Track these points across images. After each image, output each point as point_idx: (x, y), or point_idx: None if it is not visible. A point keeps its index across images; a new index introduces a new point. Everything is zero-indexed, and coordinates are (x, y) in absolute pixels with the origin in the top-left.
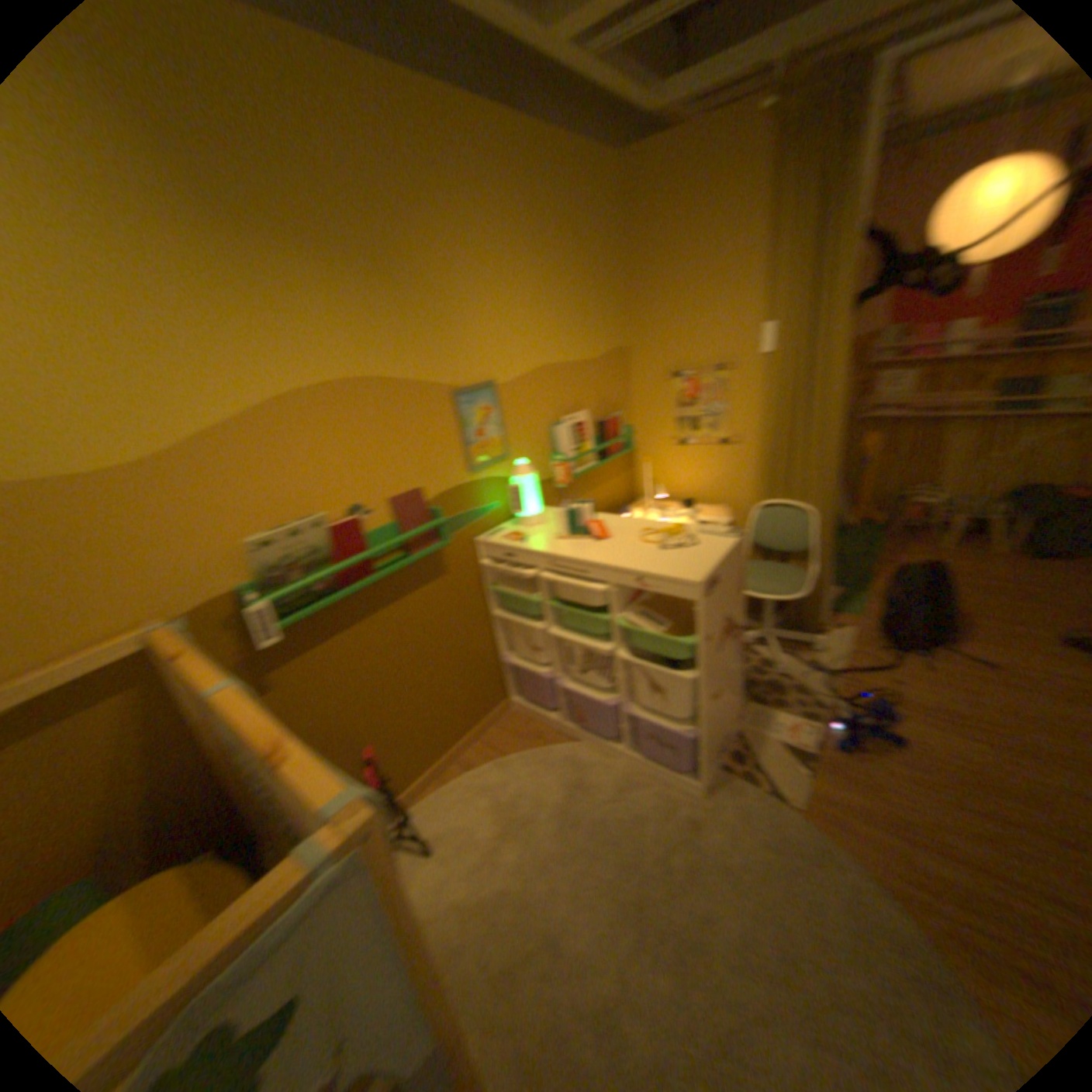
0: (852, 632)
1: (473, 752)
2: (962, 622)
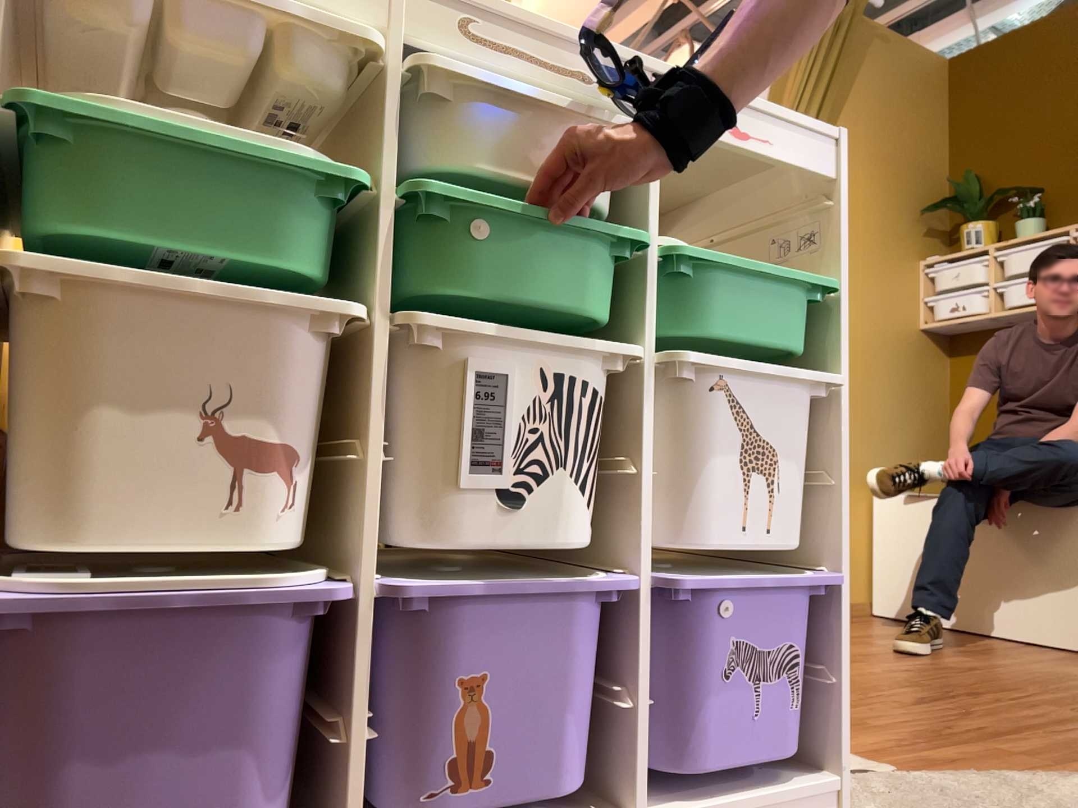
0: None
1: None
2: None
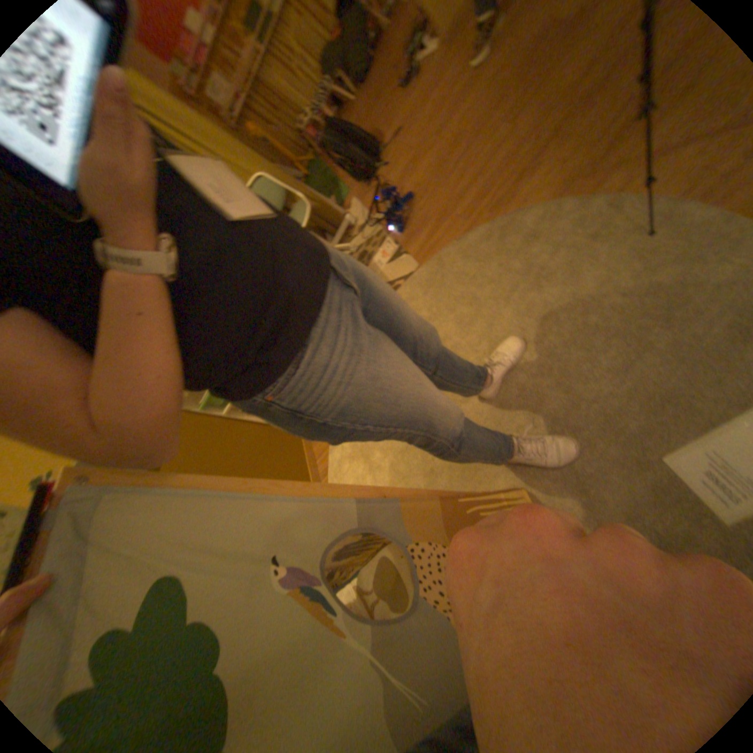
0: (355, 198)
1: (321, 463)
2: (374, 135)
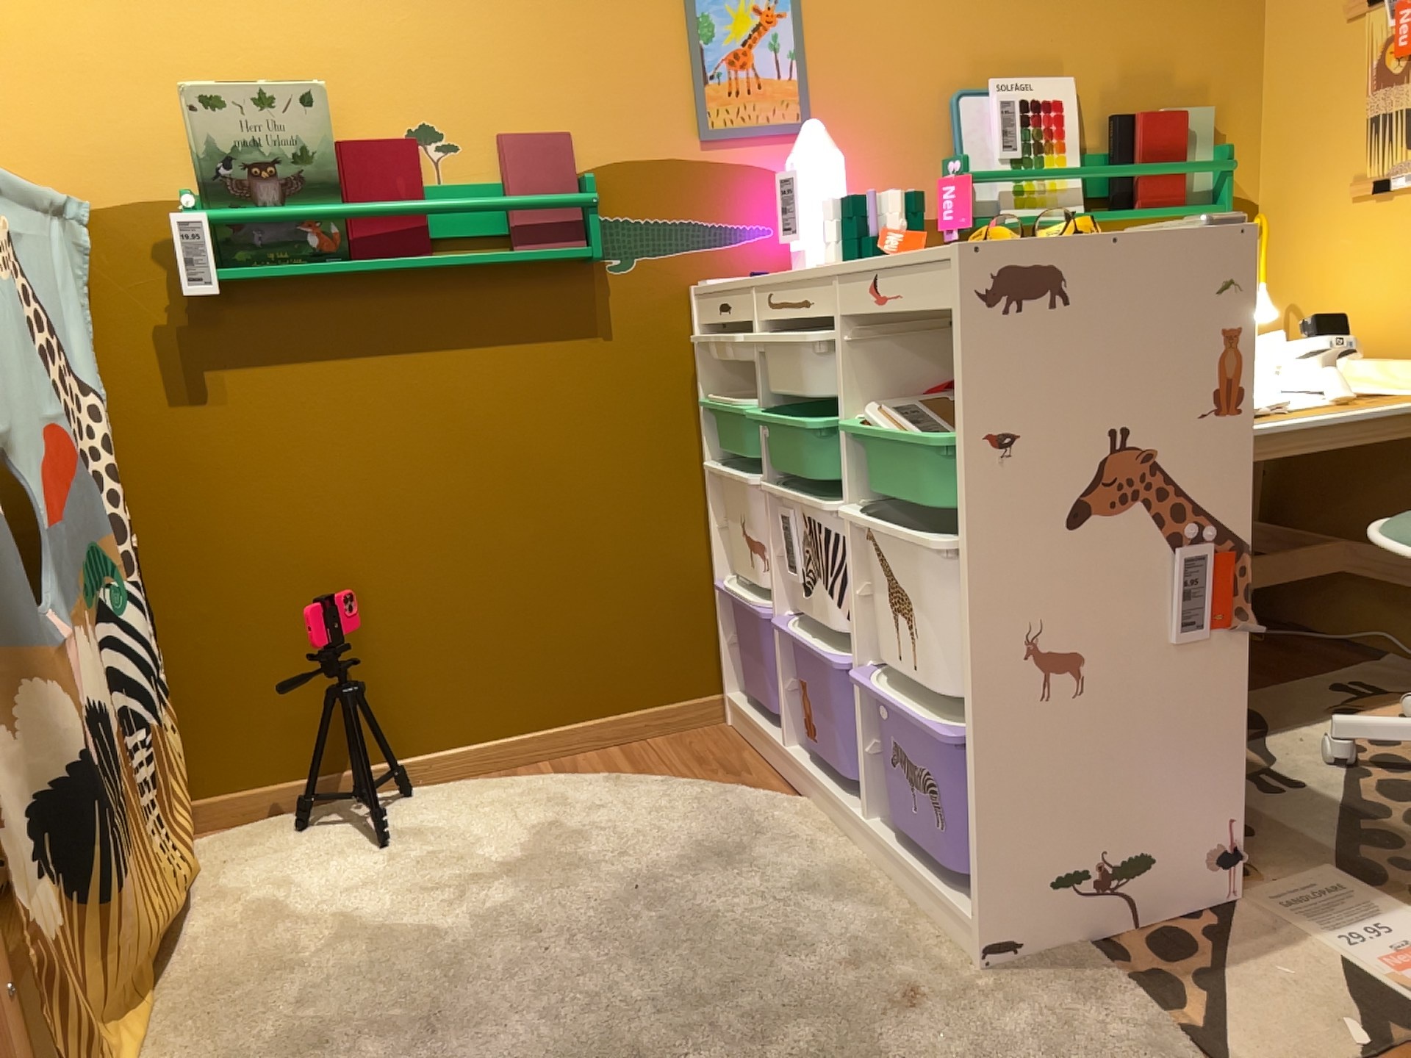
0: None
1: (600, 755)
2: None
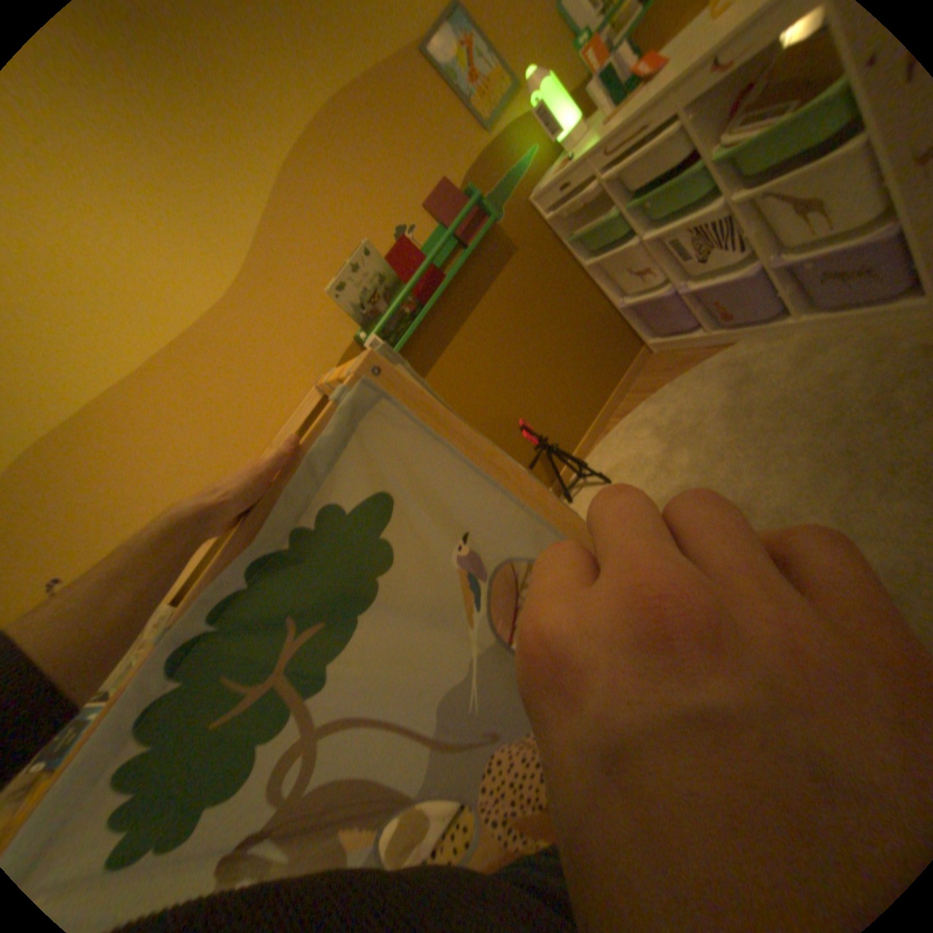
0: None
1: (629, 400)
2: None
